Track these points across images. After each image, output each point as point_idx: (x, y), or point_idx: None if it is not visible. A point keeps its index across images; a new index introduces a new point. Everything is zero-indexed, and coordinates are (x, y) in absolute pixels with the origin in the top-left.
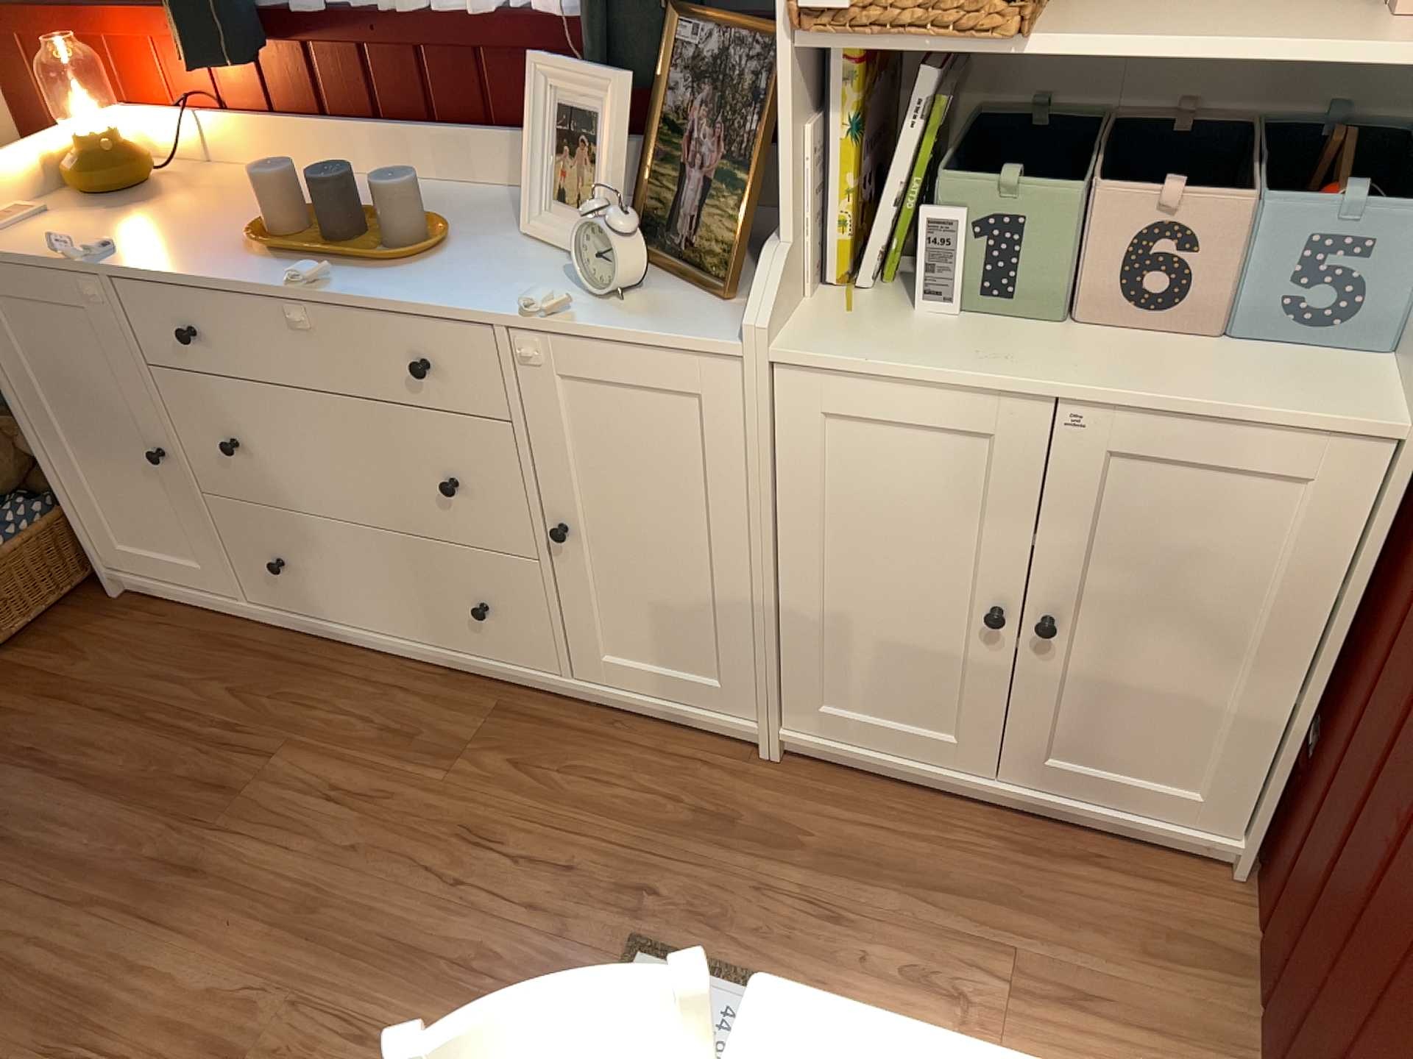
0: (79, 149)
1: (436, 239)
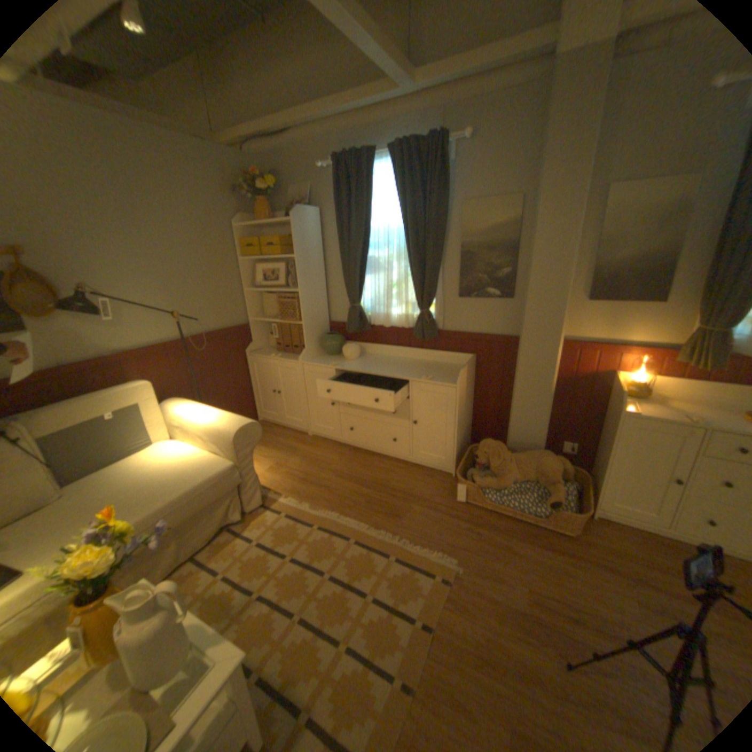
0: (638, 386)
1: None
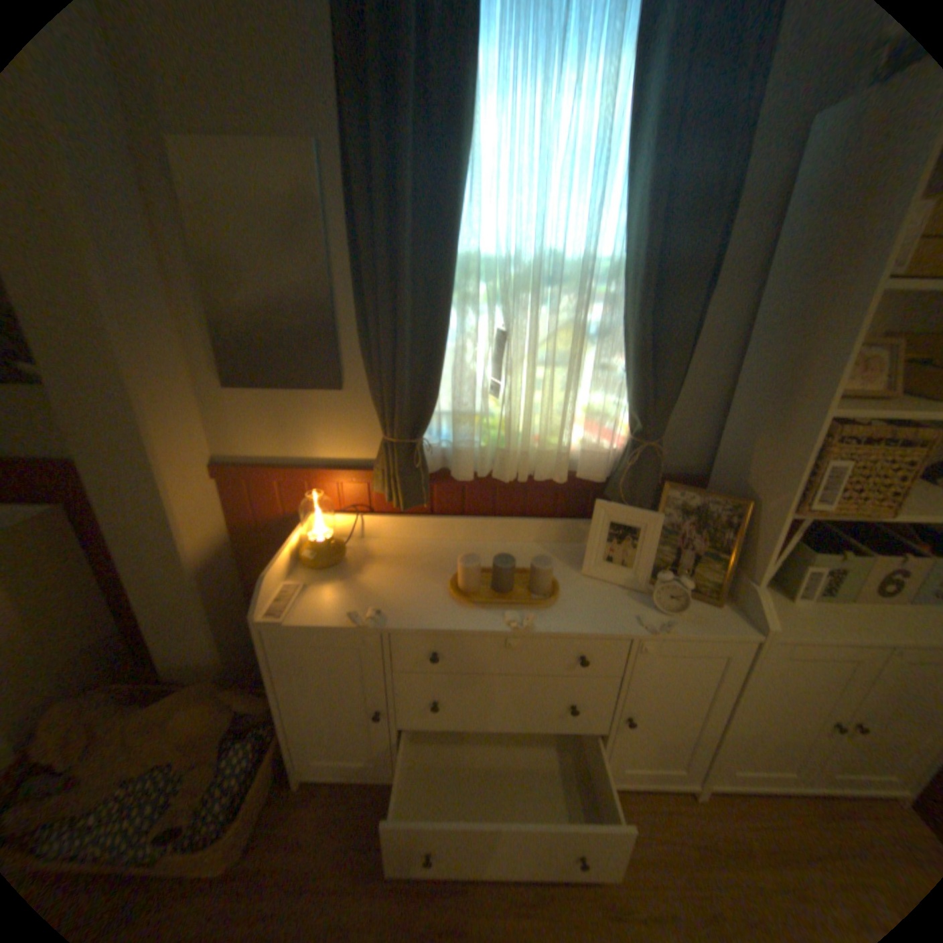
0: (315, 548)
1: (556, 588)
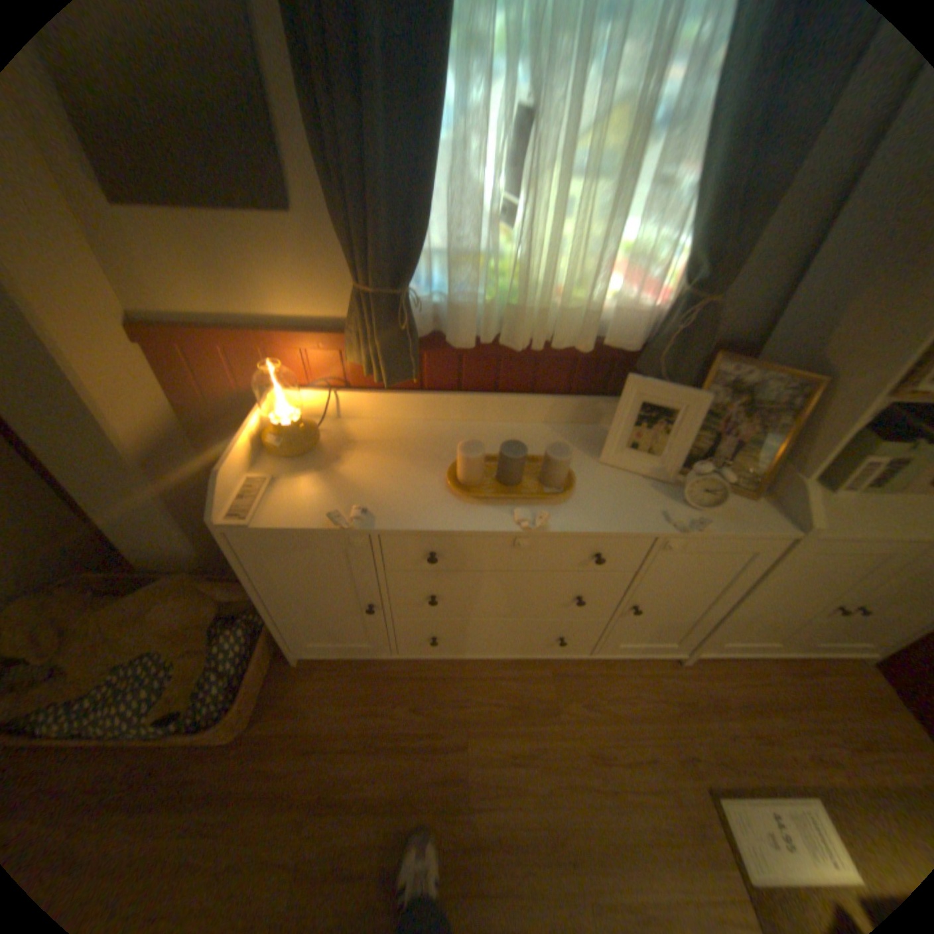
0: (282, 432)
1: (571, 479)
